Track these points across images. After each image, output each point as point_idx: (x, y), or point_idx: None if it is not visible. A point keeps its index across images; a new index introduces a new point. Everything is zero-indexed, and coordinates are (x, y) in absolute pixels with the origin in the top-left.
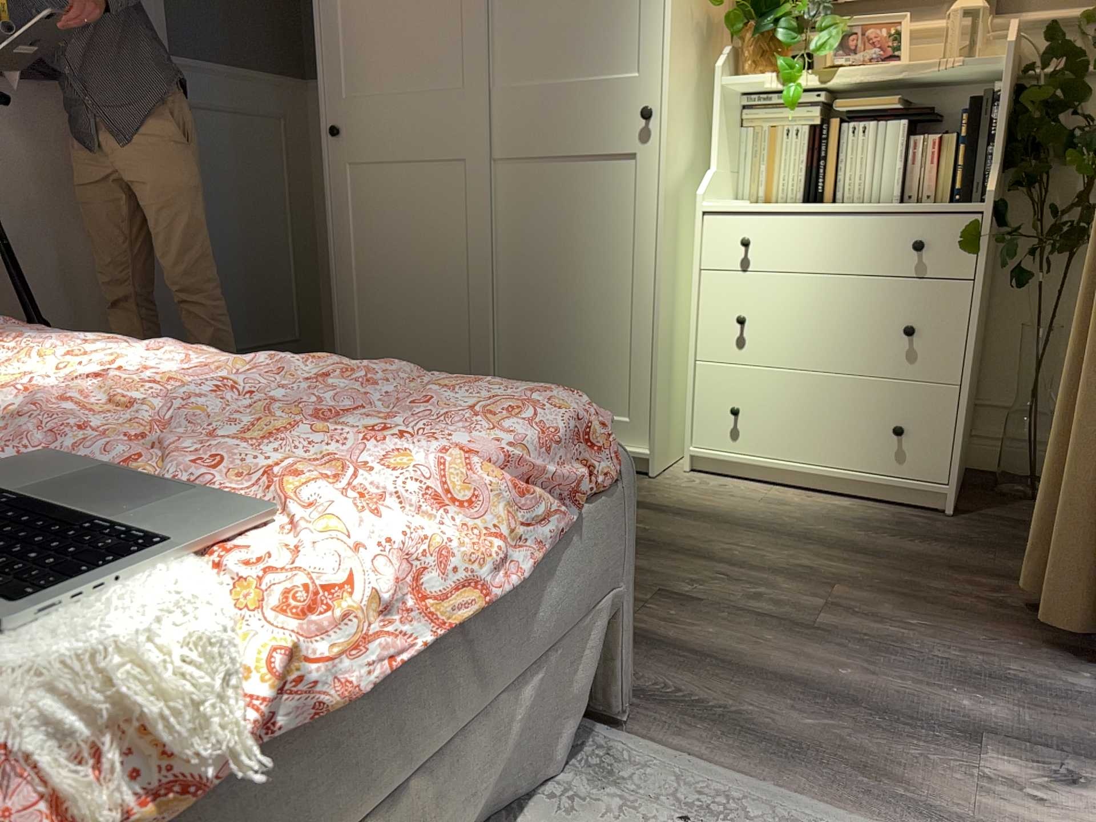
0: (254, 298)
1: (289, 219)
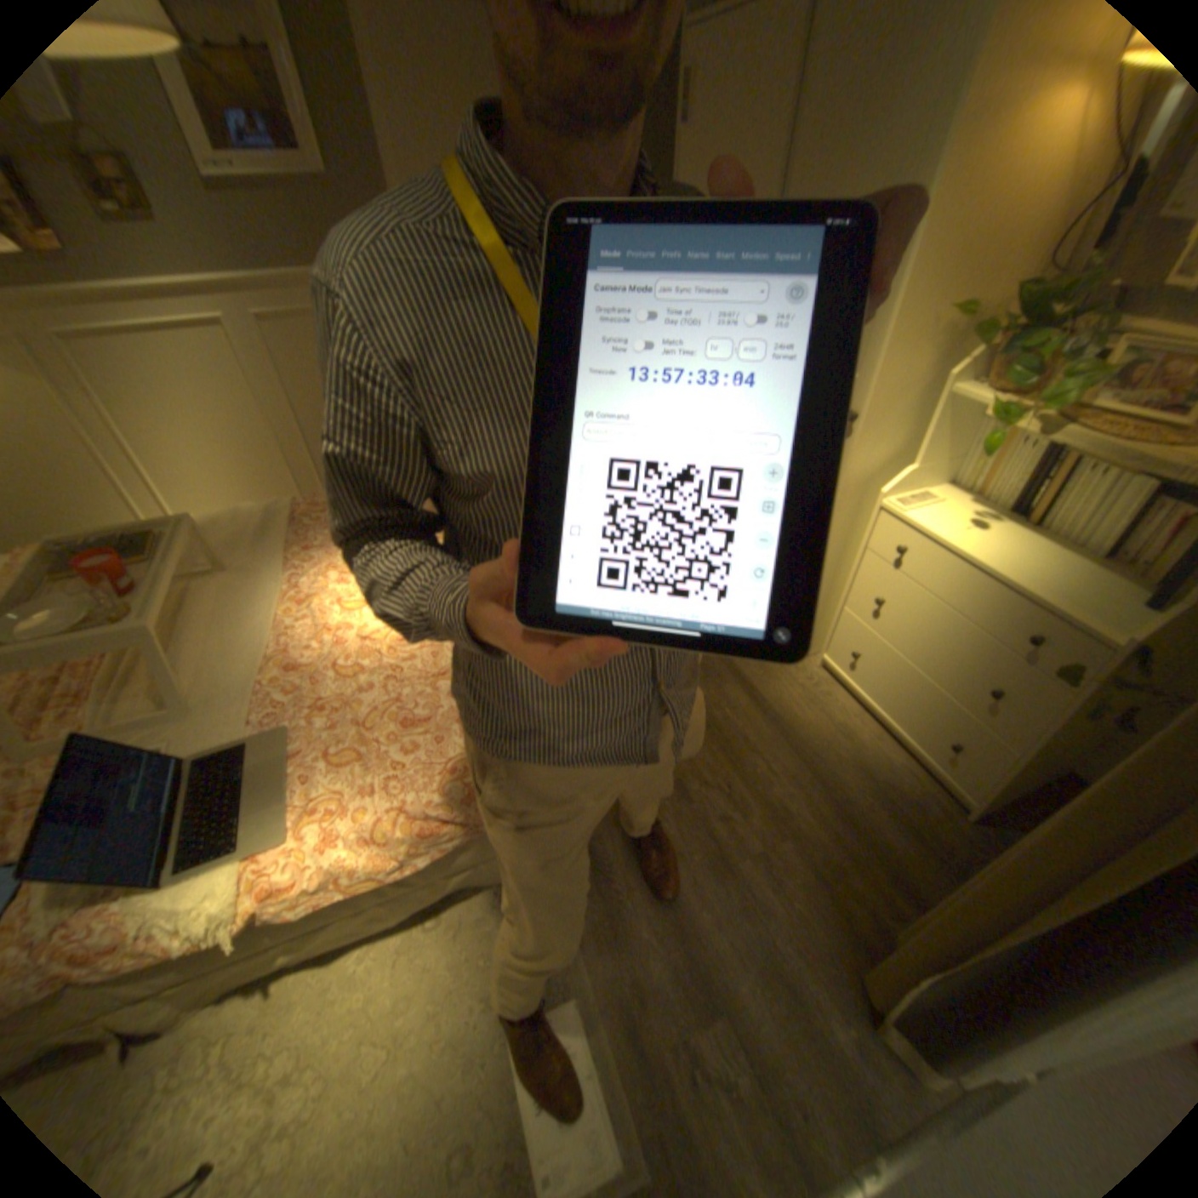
0: None
1: None
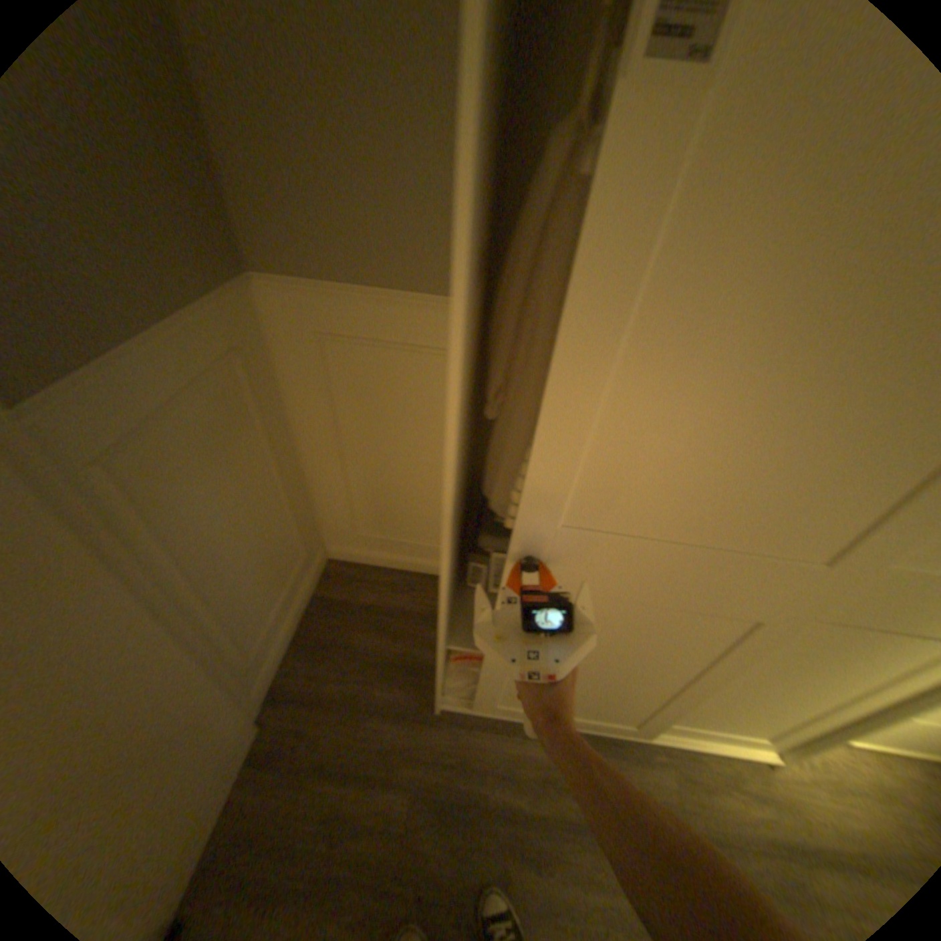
0: (266, 579)
1: (274, 472)
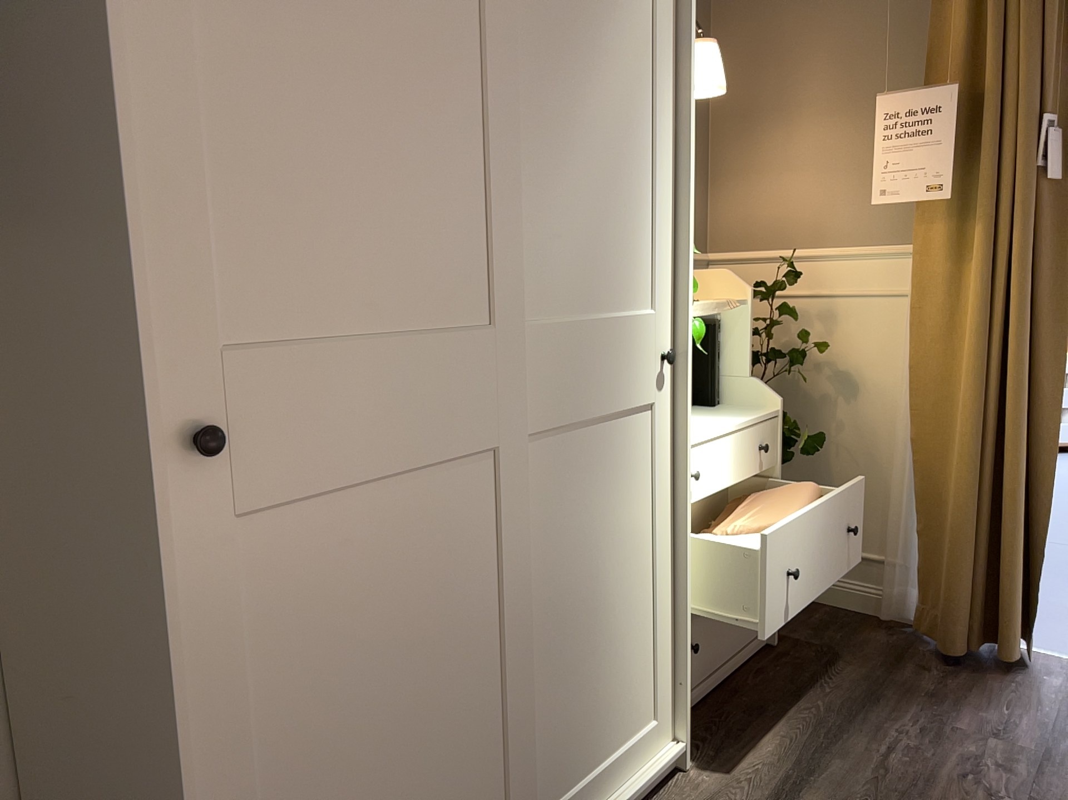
0: None
1: None
